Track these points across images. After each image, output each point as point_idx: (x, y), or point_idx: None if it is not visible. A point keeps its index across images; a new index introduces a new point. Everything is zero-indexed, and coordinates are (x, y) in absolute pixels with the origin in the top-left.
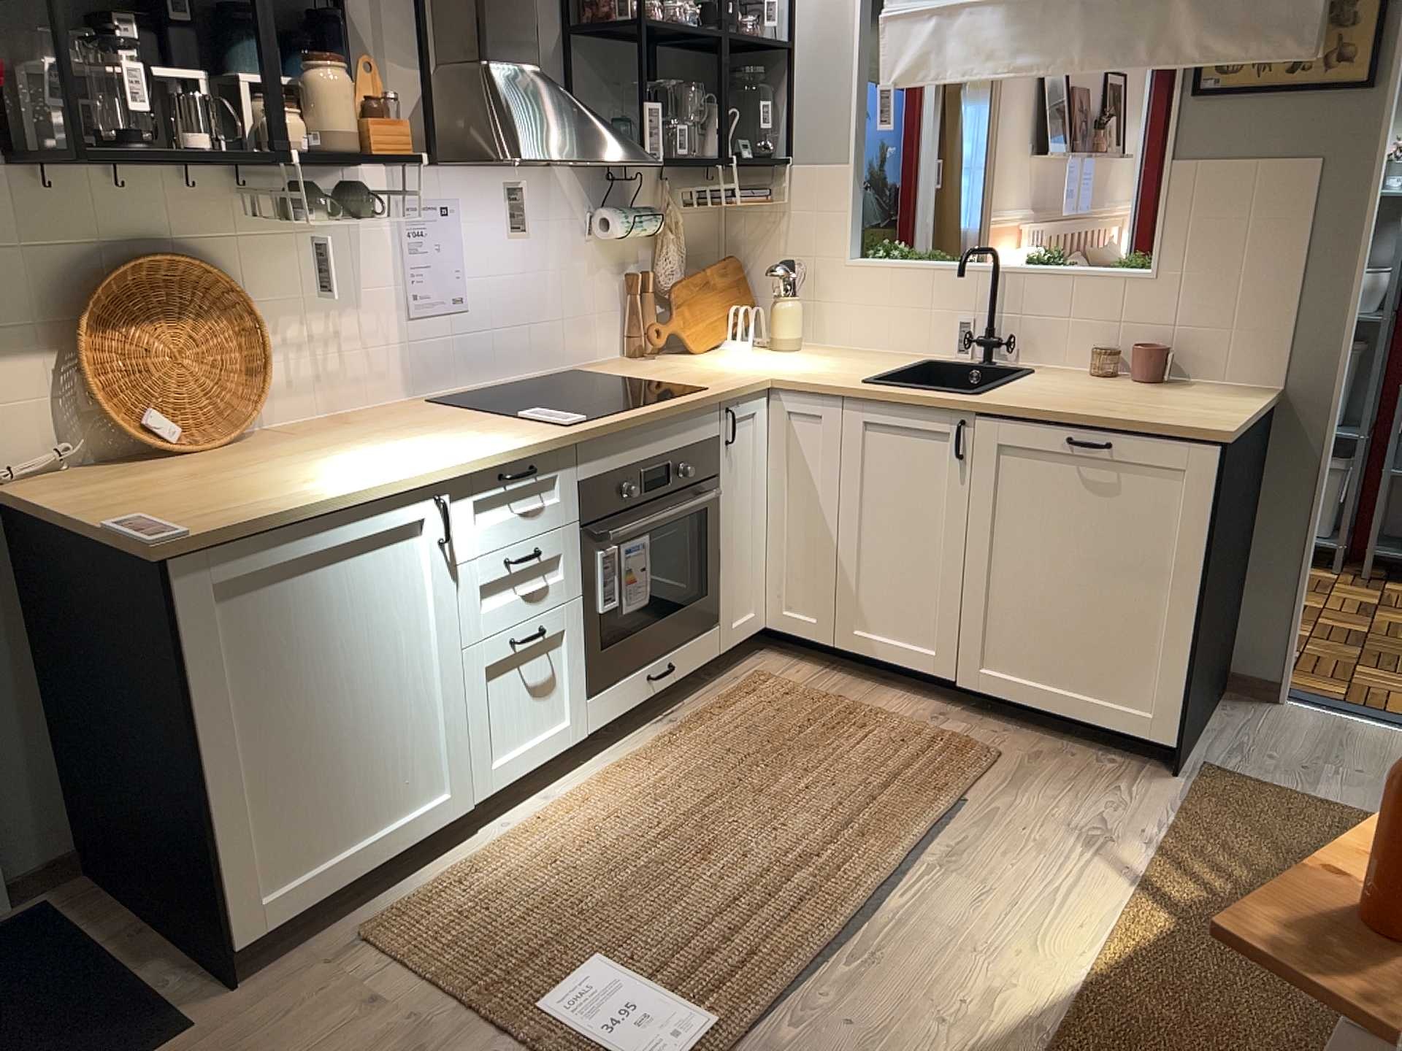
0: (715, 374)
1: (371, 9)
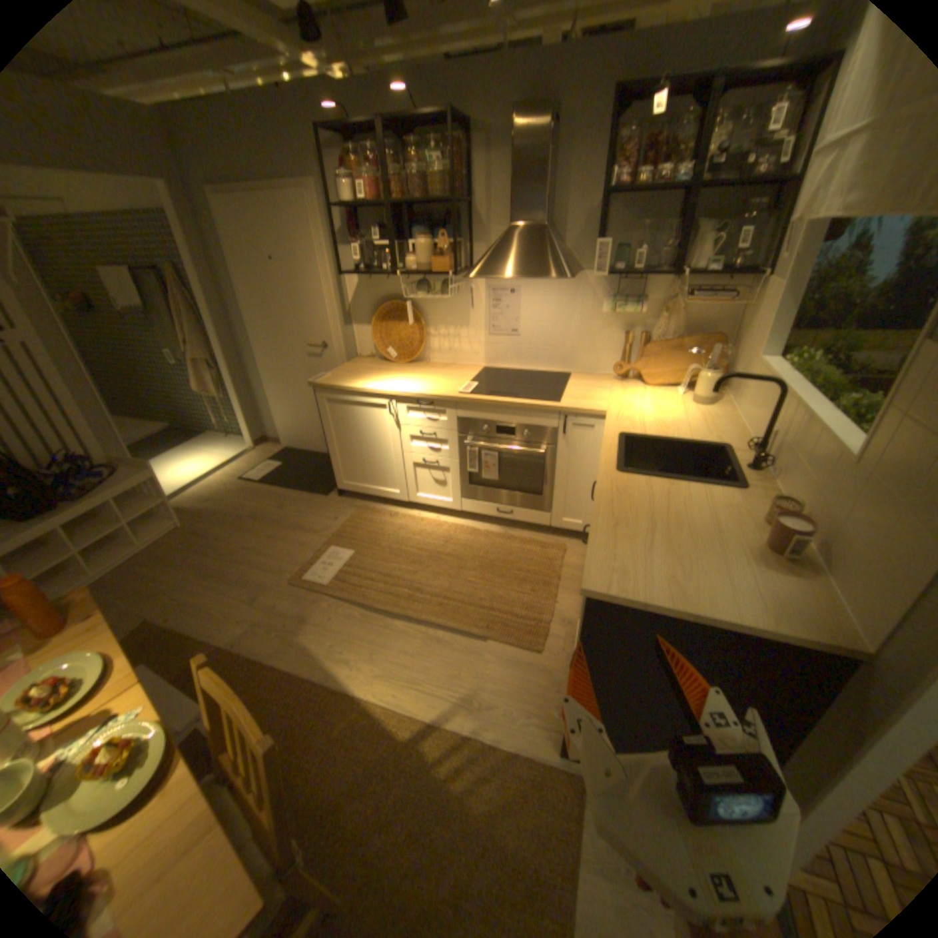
0: (596, 399)
1: (484, 202)
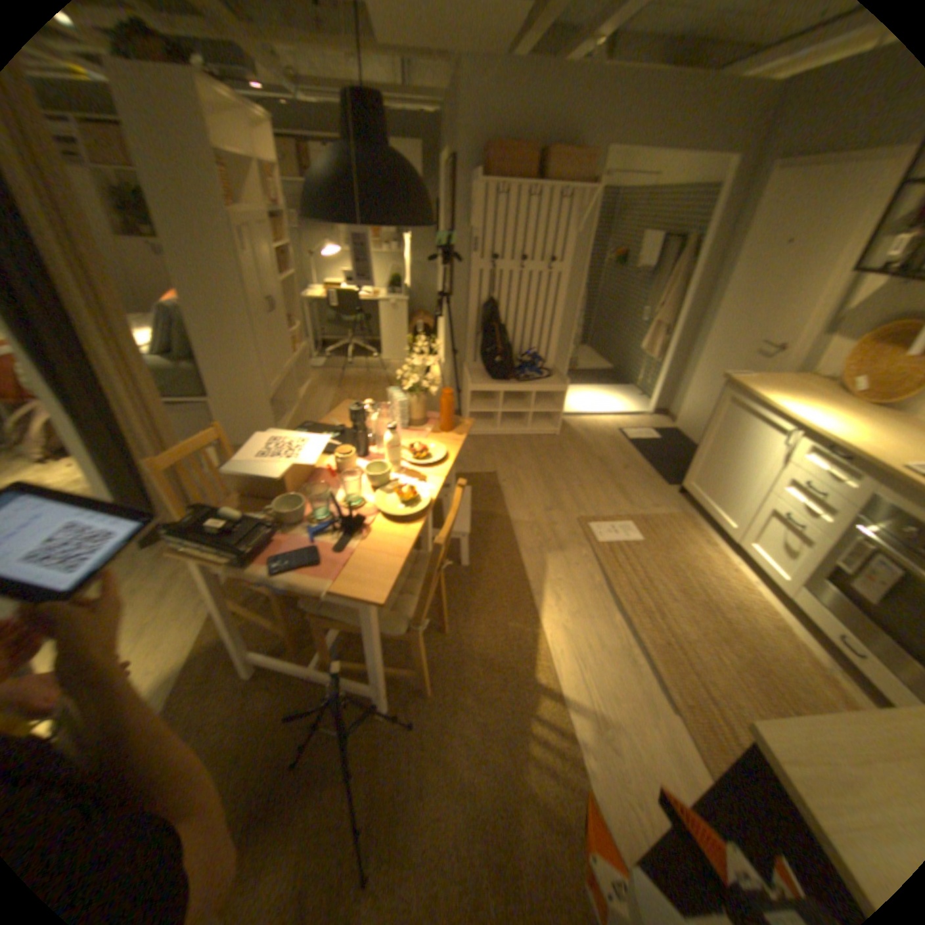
0: None
1: None
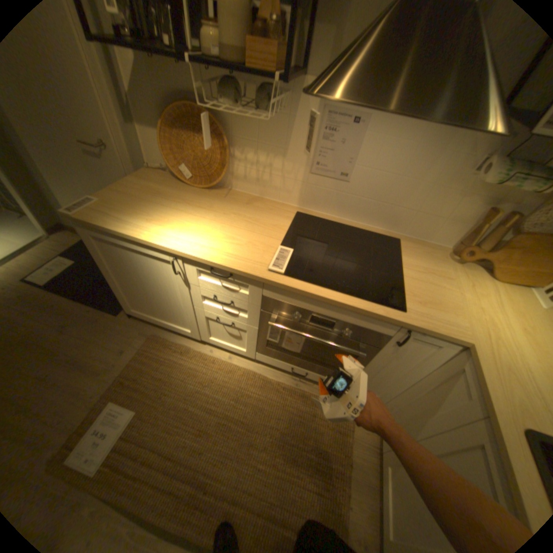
0: (450, 306)
1: None
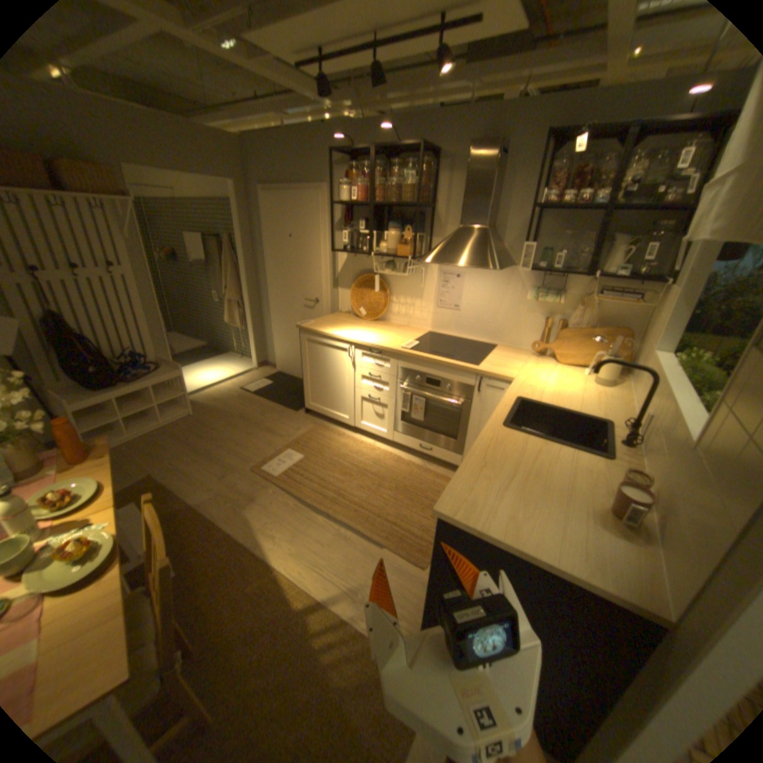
0: (510, 368)
1: (445, 208)
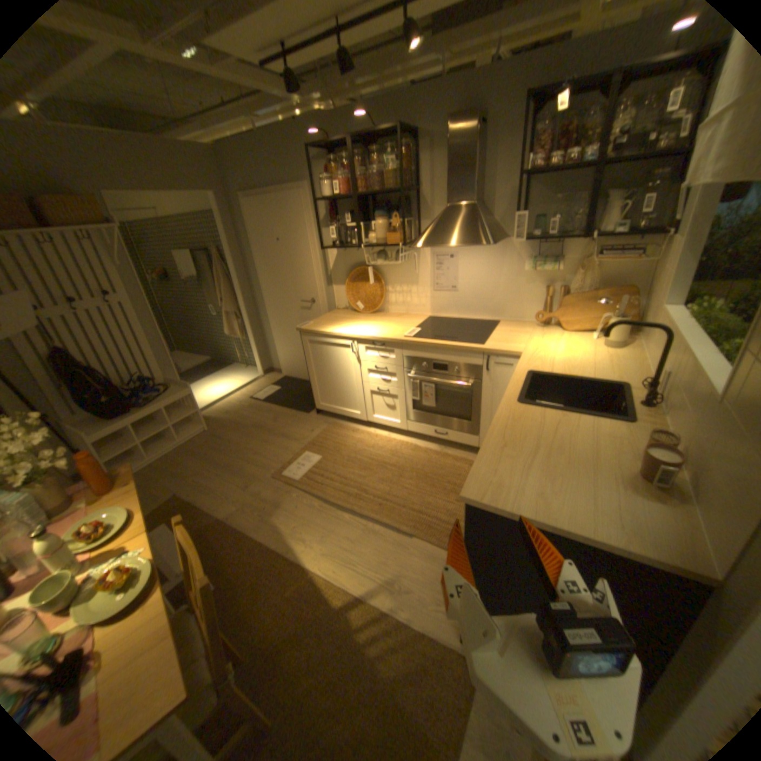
0: (516, 342)
1: (429, 189)
